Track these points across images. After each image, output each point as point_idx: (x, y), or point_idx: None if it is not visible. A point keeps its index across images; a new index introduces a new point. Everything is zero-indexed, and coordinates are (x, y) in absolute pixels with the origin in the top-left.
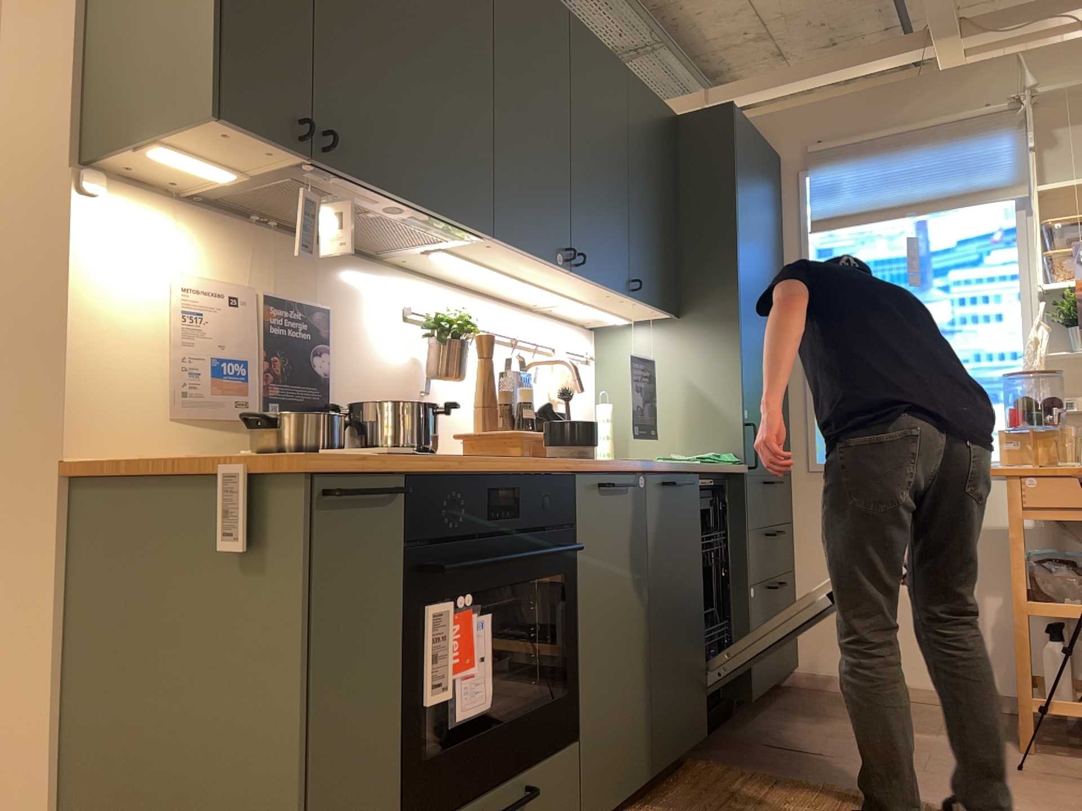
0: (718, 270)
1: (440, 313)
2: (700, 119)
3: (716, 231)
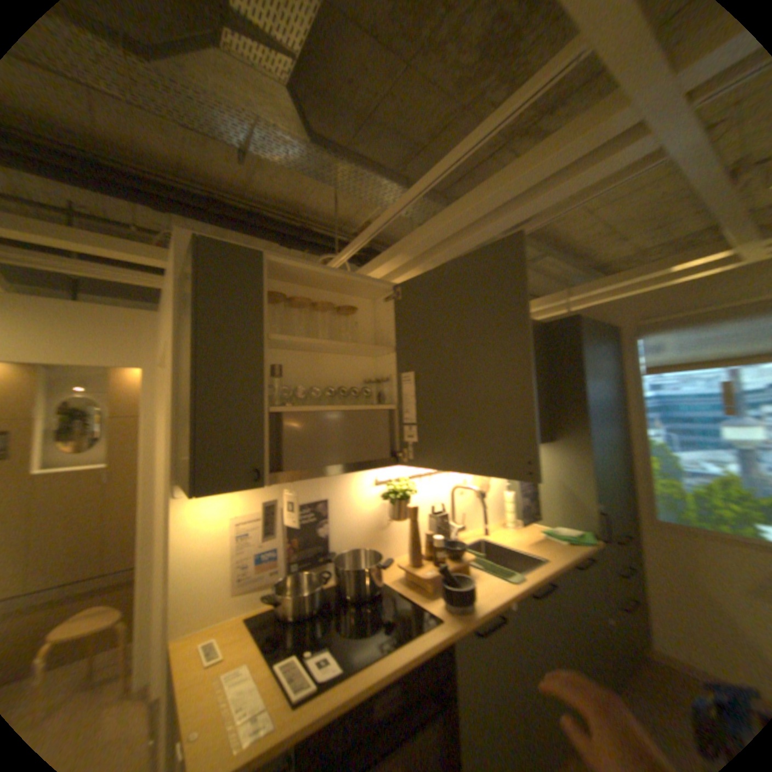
0: (576, 417)
1: (394, 484)
2: (559, 324)
3: (574, 392)
